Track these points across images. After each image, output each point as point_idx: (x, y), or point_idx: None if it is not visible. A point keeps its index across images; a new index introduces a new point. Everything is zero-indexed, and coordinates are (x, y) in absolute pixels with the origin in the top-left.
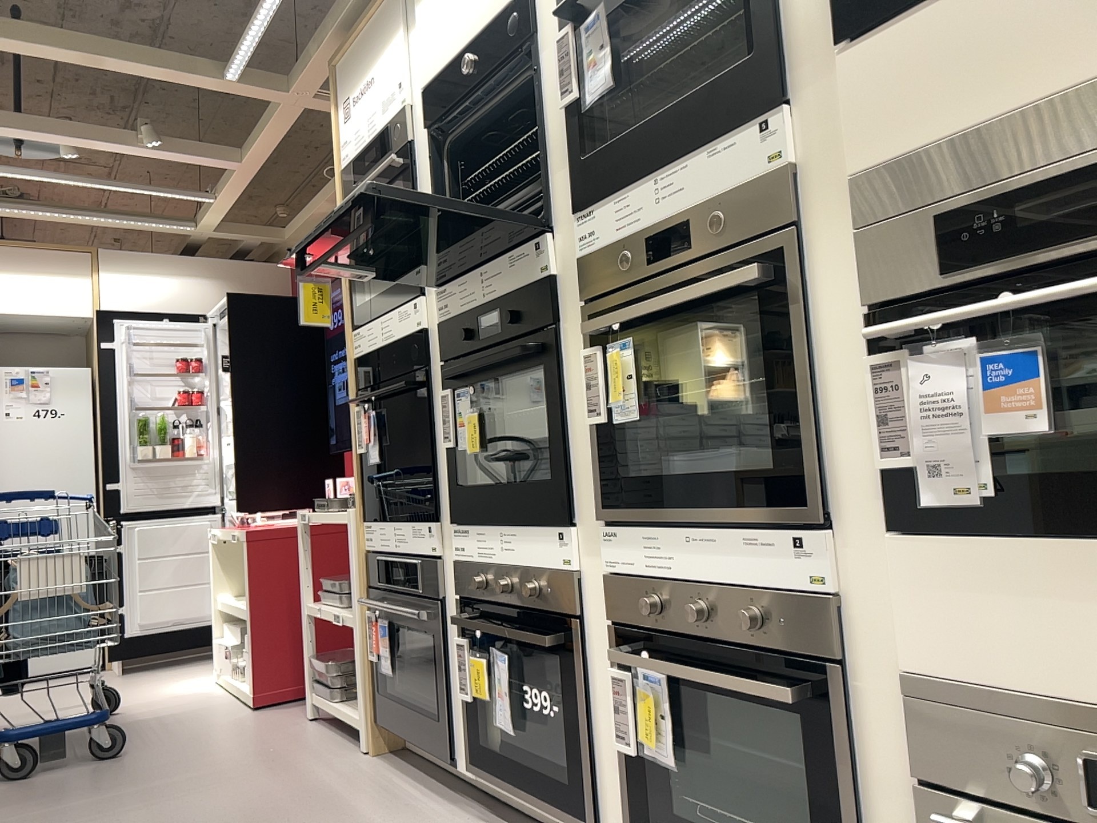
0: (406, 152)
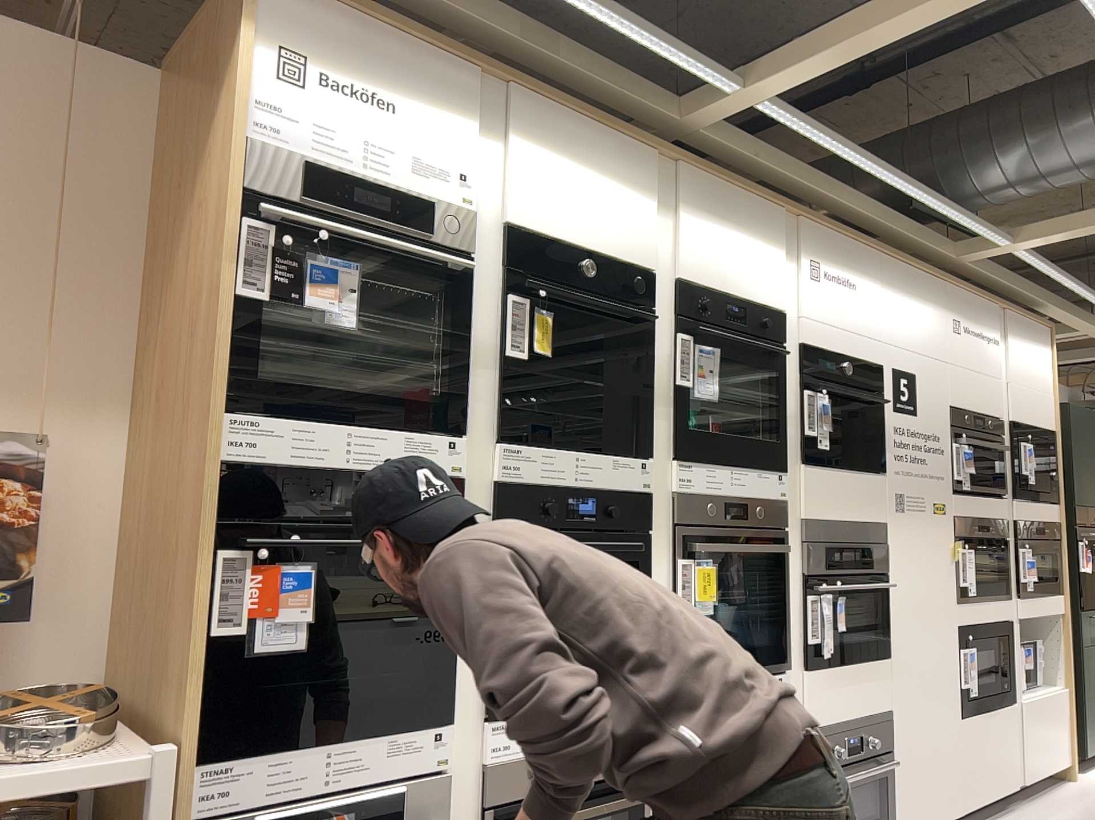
0: (468, 266)
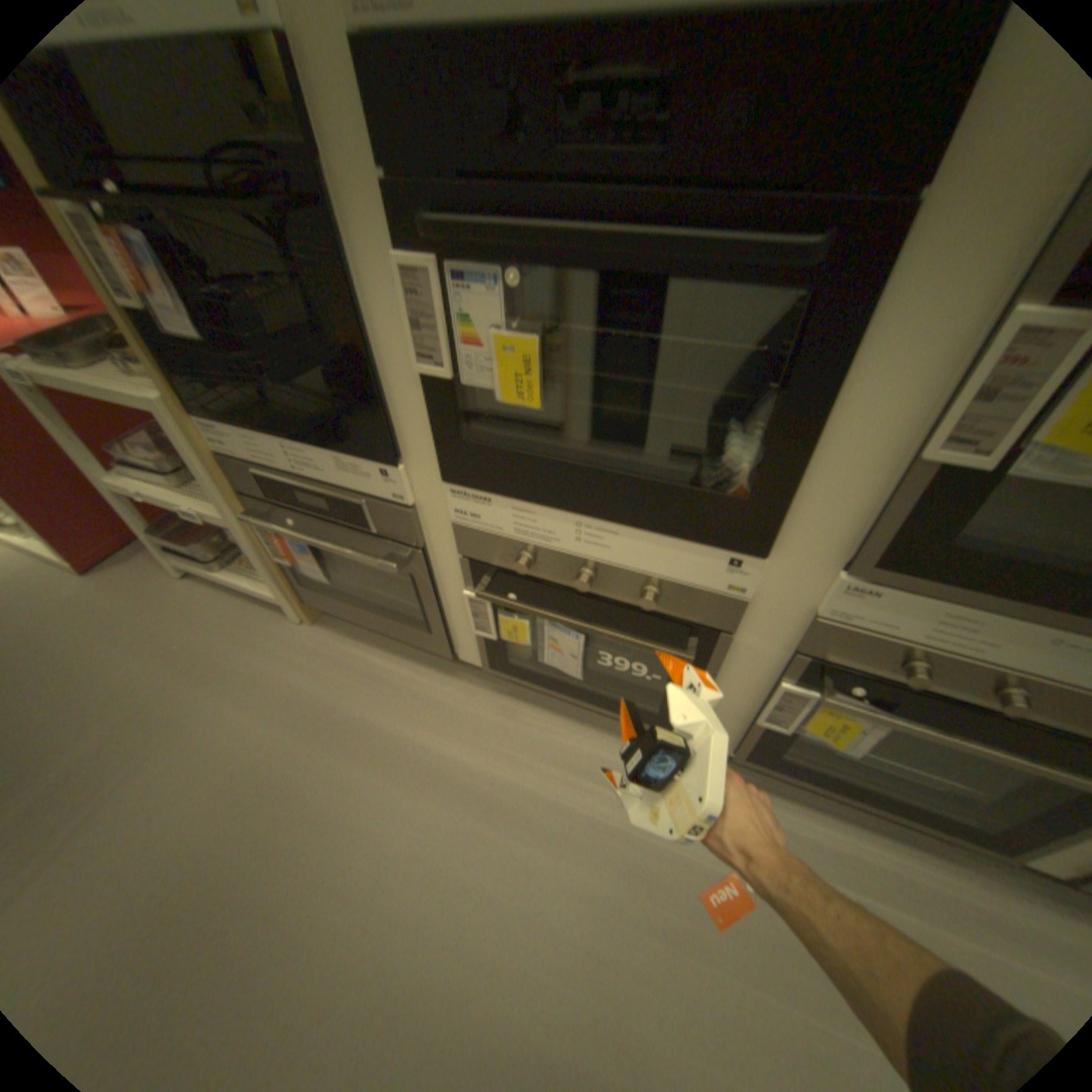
0: None
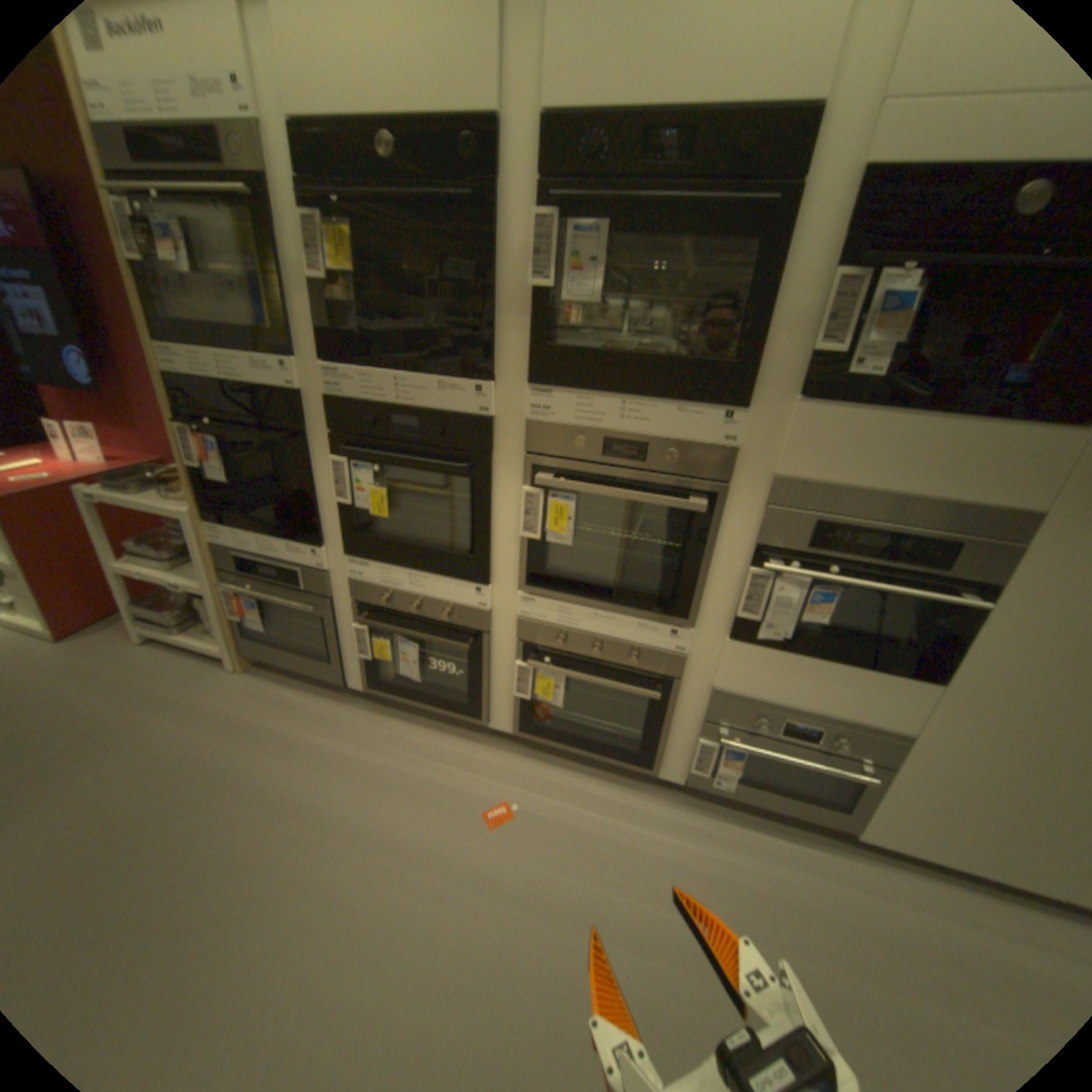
0: (253, 183)
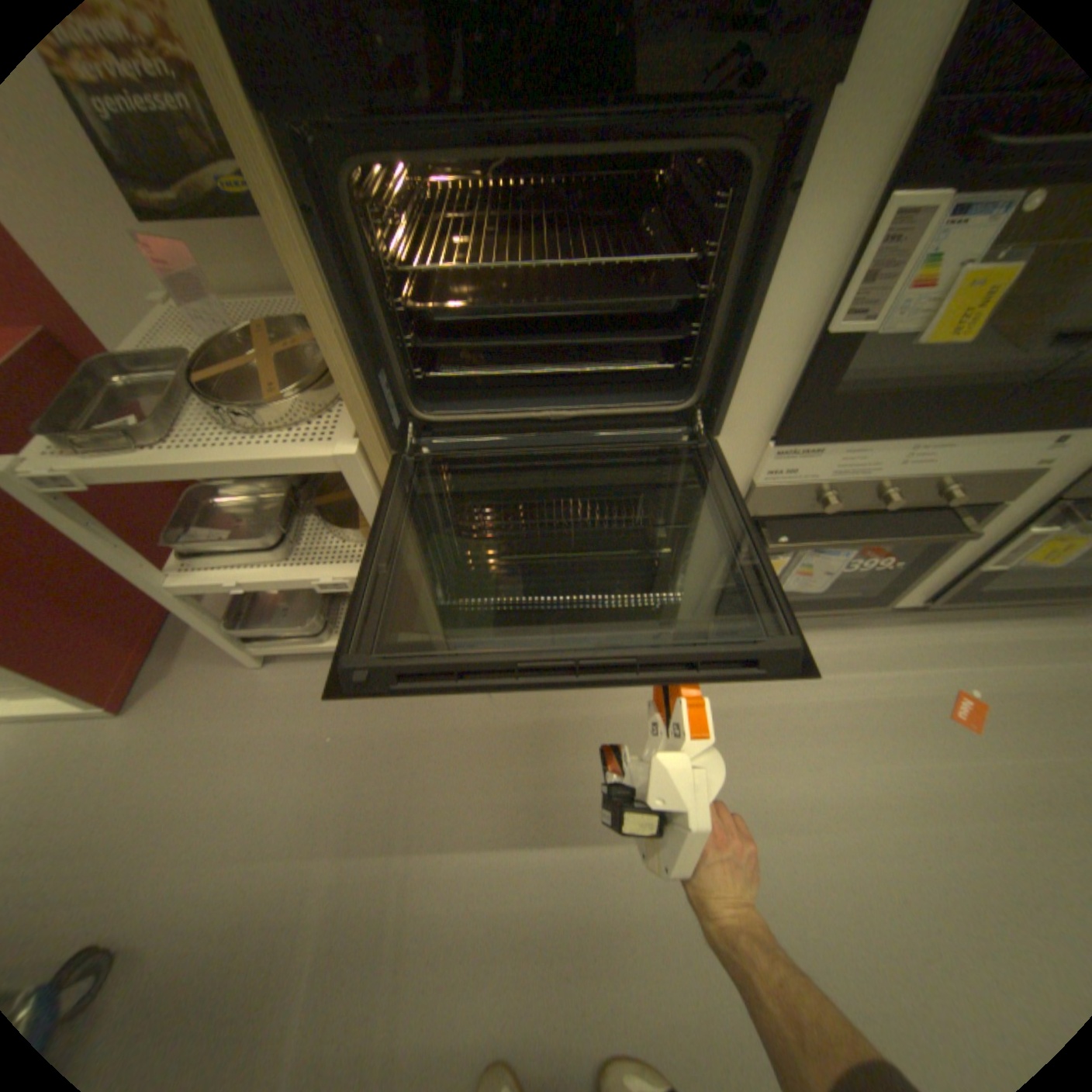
0: None
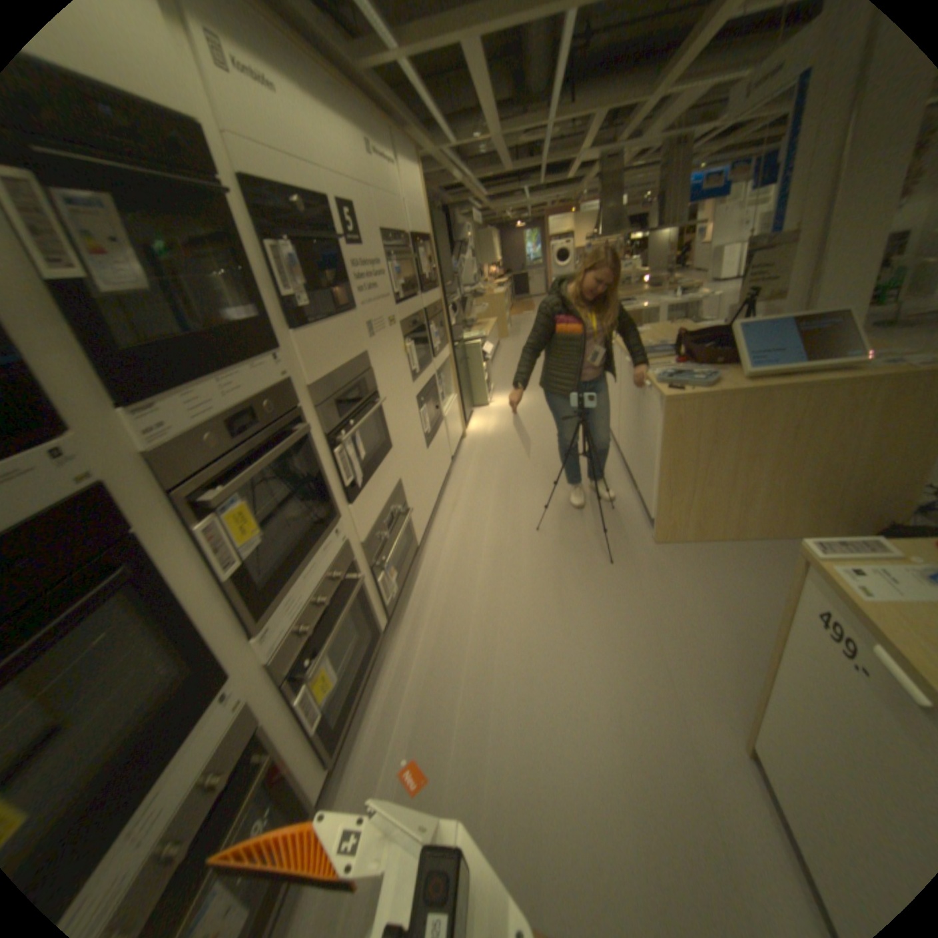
0: None
